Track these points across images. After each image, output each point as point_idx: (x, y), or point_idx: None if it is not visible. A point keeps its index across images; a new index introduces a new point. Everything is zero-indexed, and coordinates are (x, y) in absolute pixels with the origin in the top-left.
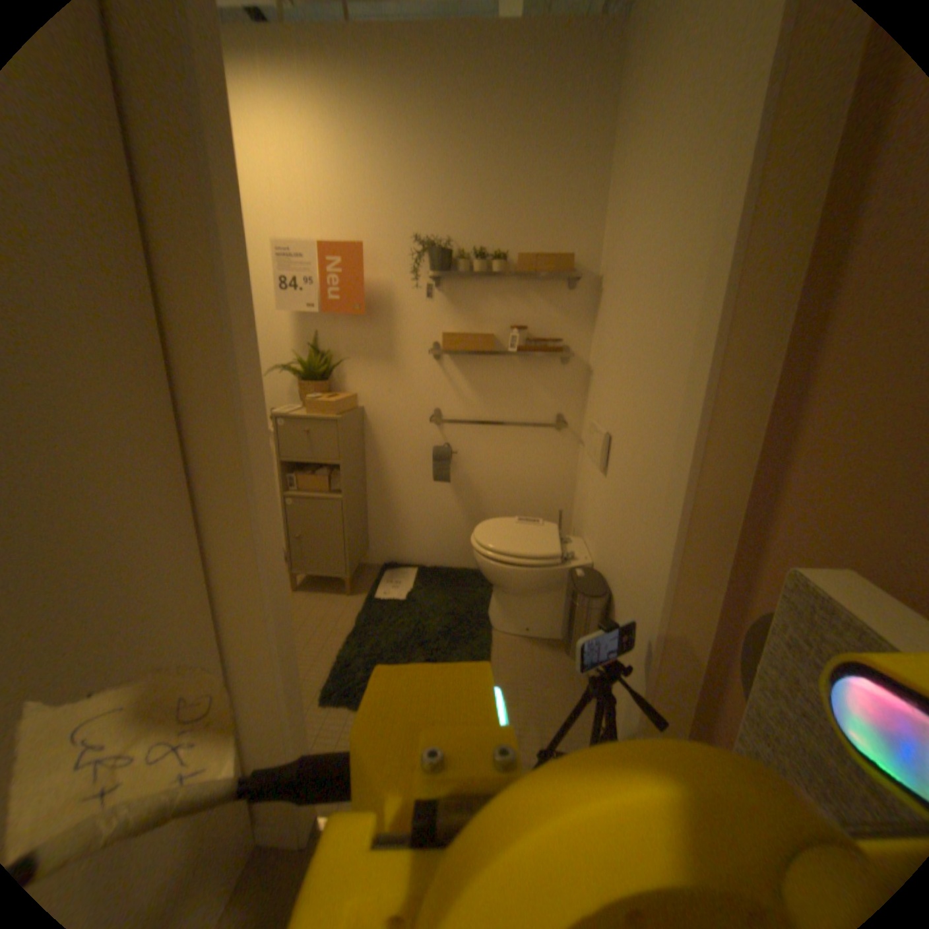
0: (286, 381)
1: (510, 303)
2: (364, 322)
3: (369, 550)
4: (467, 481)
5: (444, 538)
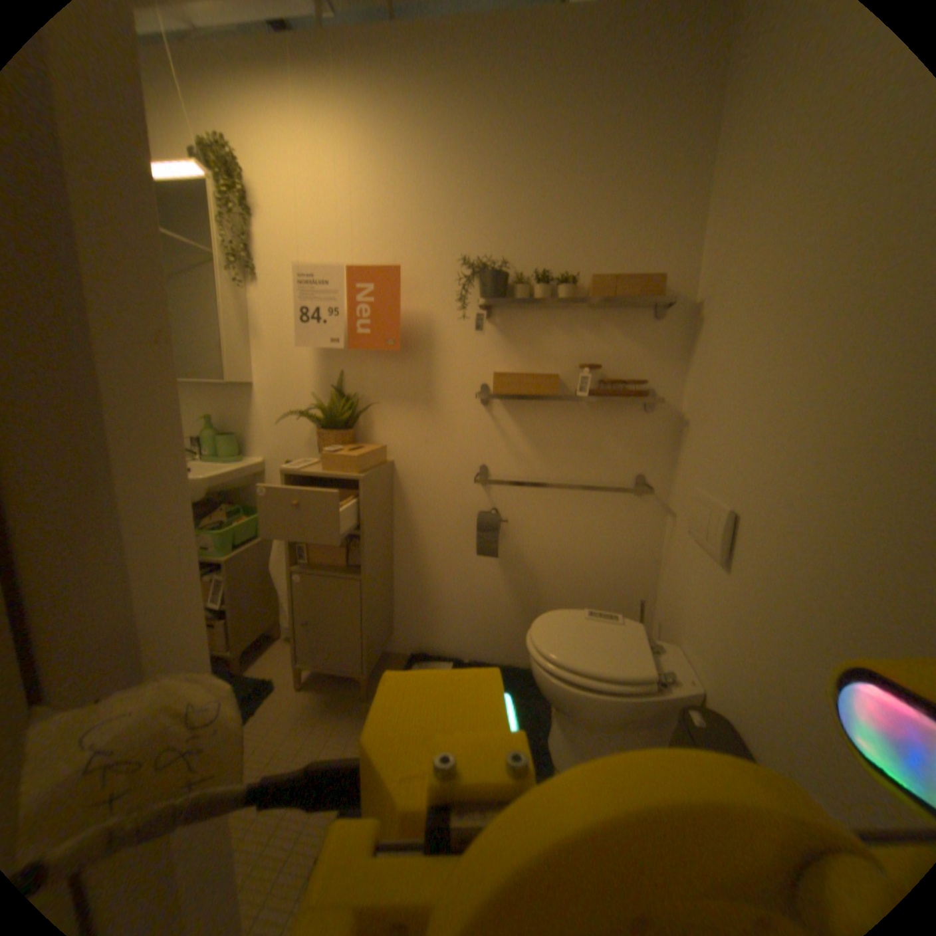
0: (303, 430)
1: (578, 338)
2: (398, 361)
3: (393, 637)
4: (518, 557)
5: (486, 627)
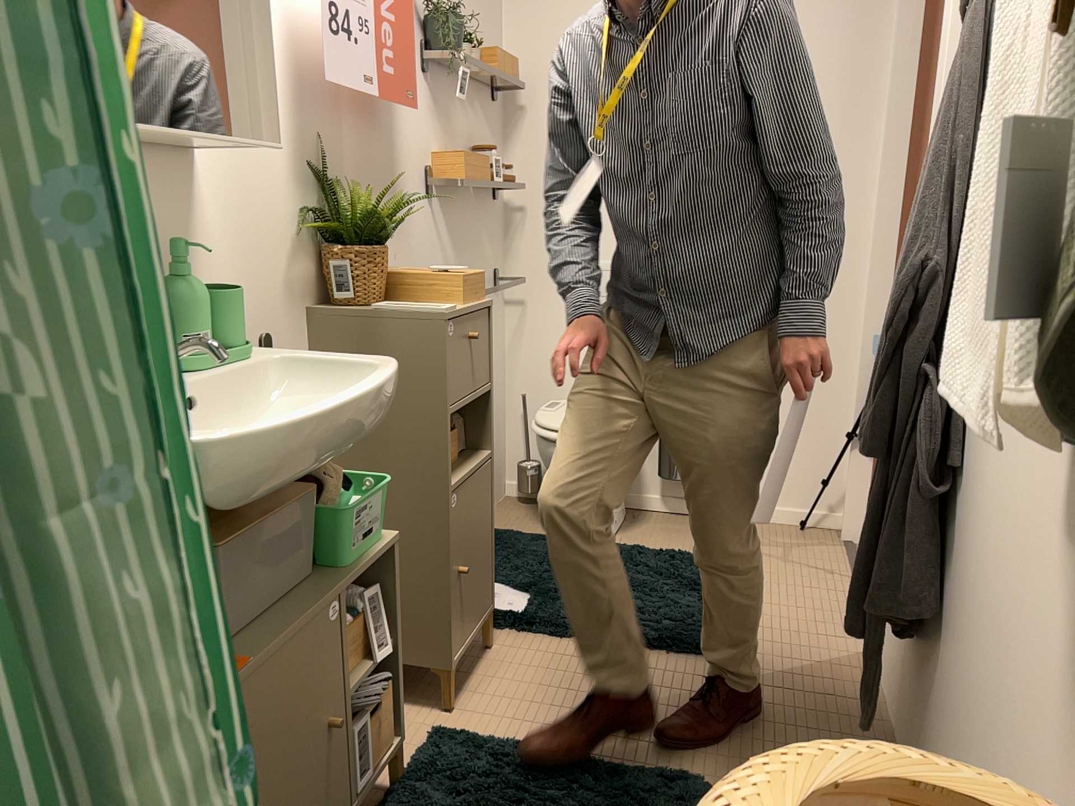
0: (280, 262)
1: (467, 119)
2: (369, 129)
3: None
4: None
5: None
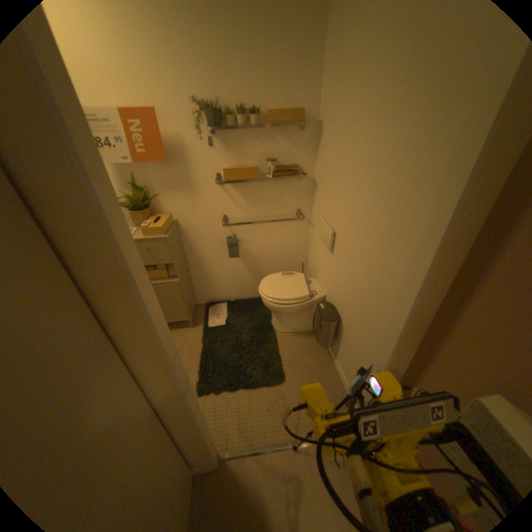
0: None
1: (263, 145)
2: (165, 165)
3: (195, 298)
4: (247, 254)
5: (238, 285)
